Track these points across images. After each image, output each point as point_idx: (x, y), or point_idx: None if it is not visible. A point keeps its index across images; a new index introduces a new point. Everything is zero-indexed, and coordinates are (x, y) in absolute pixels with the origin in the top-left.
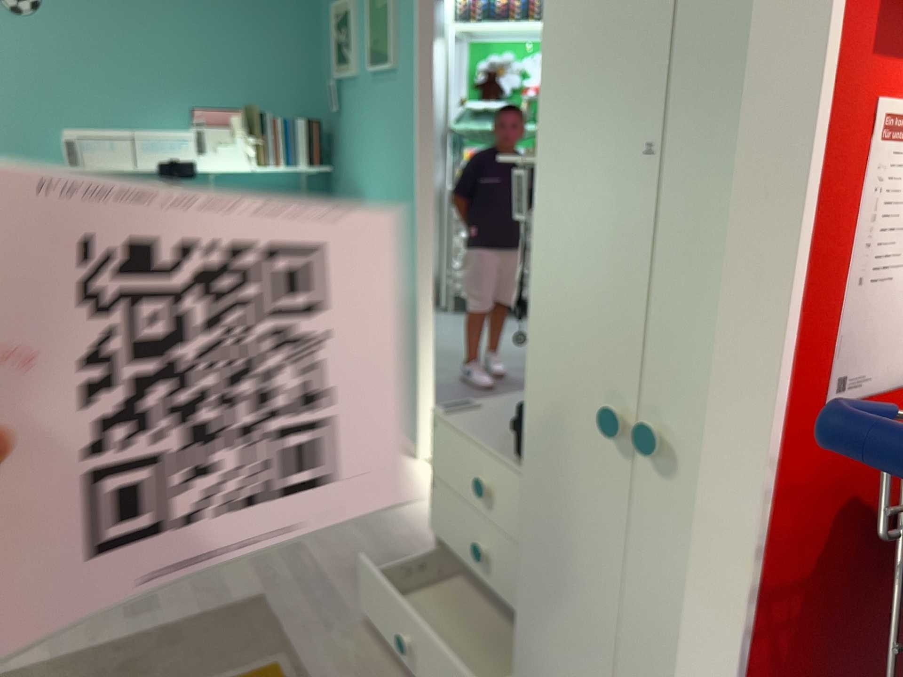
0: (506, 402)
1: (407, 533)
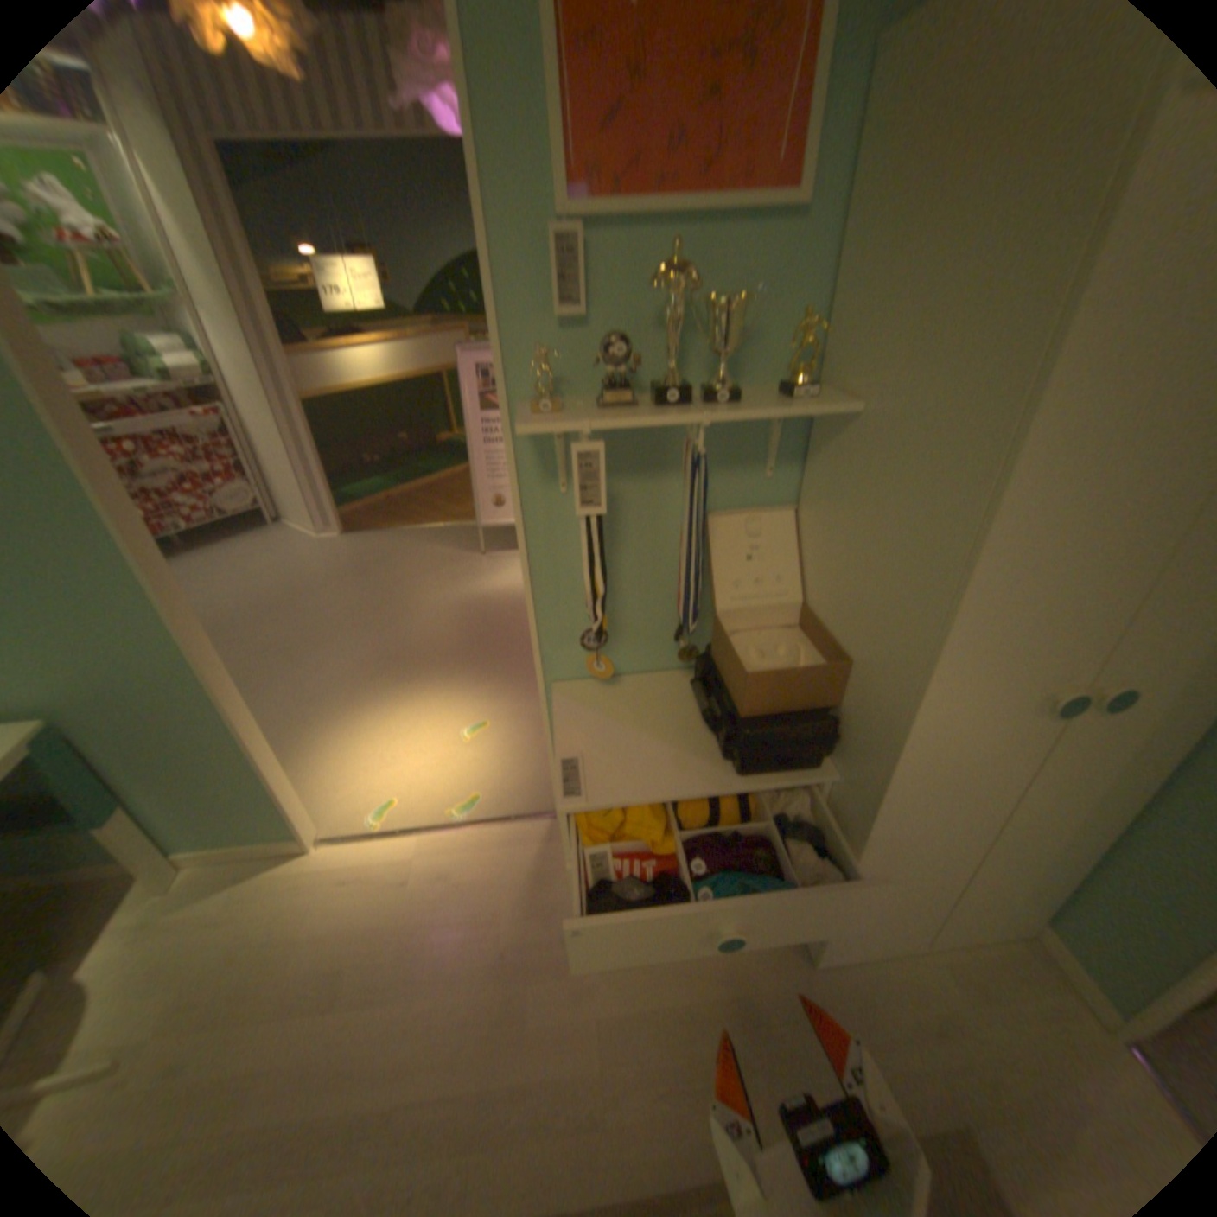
0: (580, 727)
1: (457, 933)
